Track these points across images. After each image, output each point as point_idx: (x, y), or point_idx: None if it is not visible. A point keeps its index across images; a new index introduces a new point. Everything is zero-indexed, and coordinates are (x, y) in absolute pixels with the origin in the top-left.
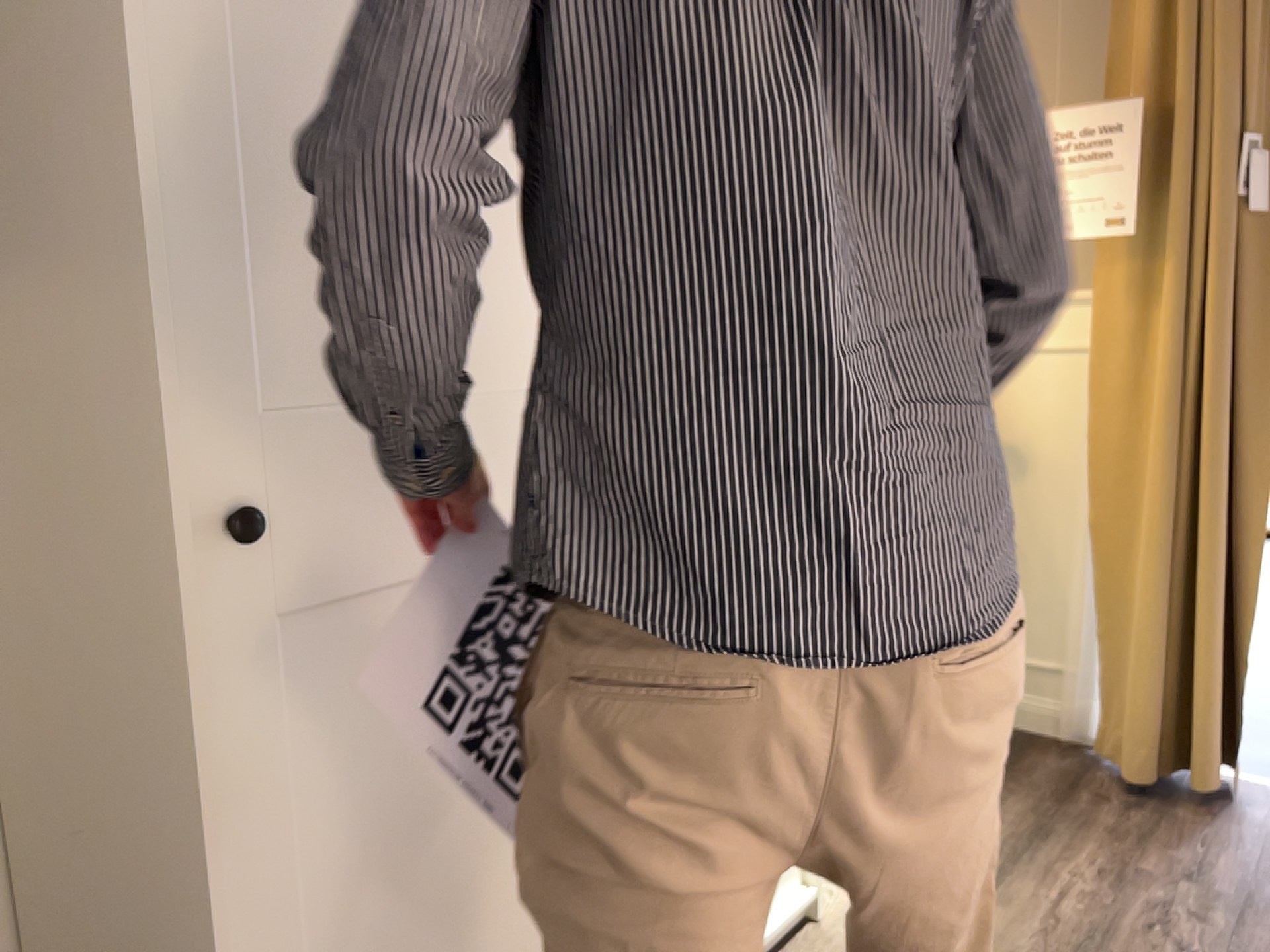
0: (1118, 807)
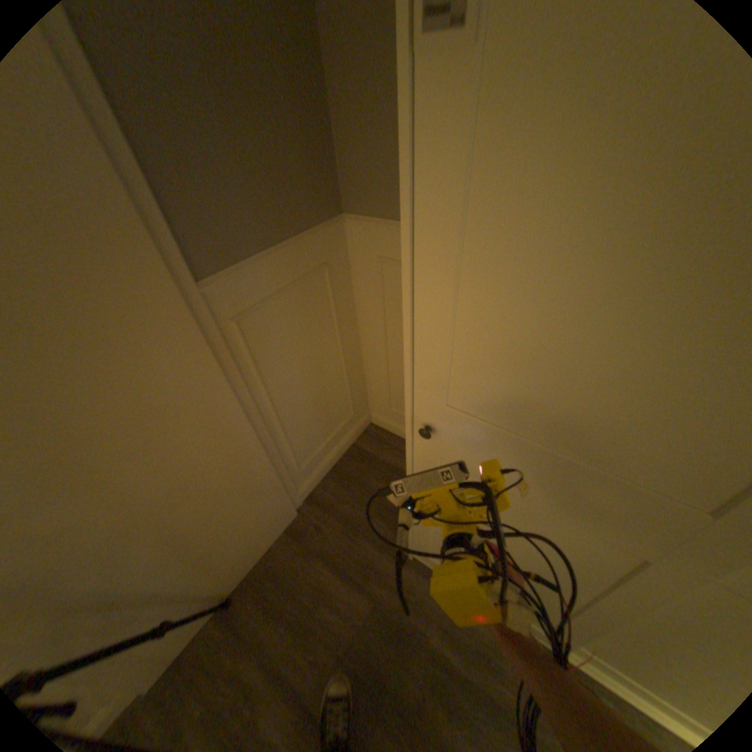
0: None
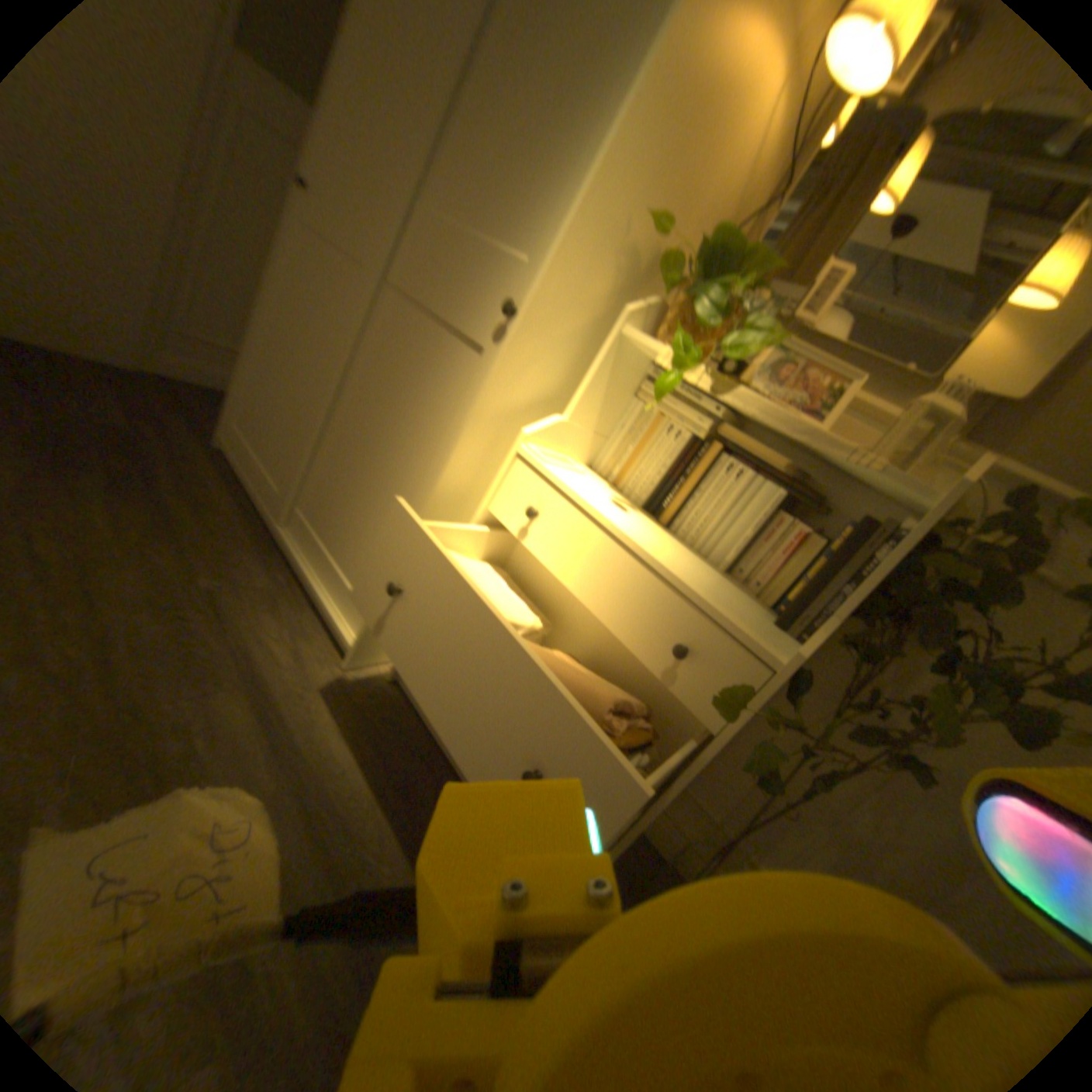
0: None
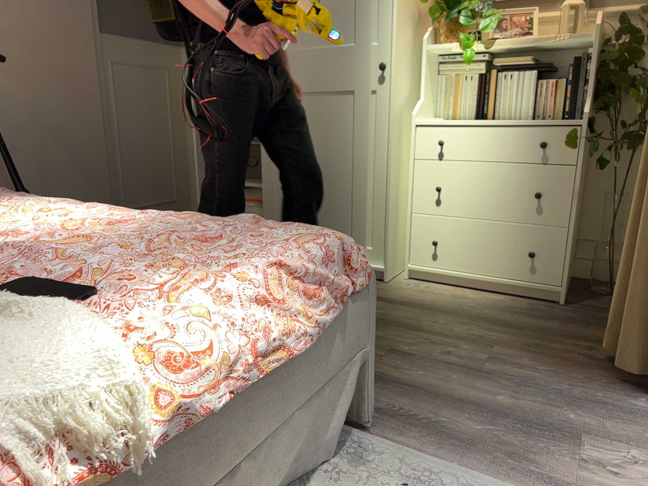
0: (585, 355)
